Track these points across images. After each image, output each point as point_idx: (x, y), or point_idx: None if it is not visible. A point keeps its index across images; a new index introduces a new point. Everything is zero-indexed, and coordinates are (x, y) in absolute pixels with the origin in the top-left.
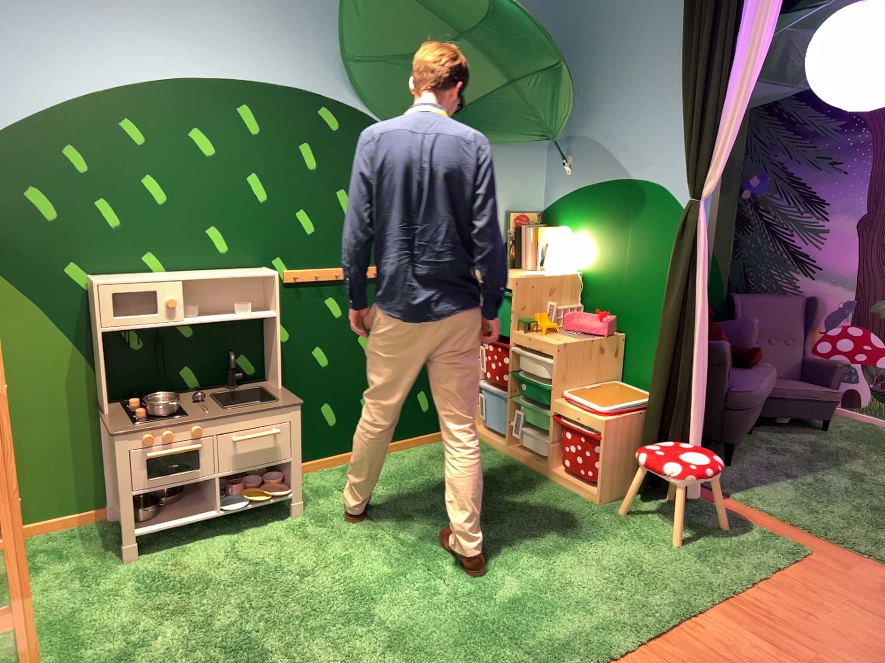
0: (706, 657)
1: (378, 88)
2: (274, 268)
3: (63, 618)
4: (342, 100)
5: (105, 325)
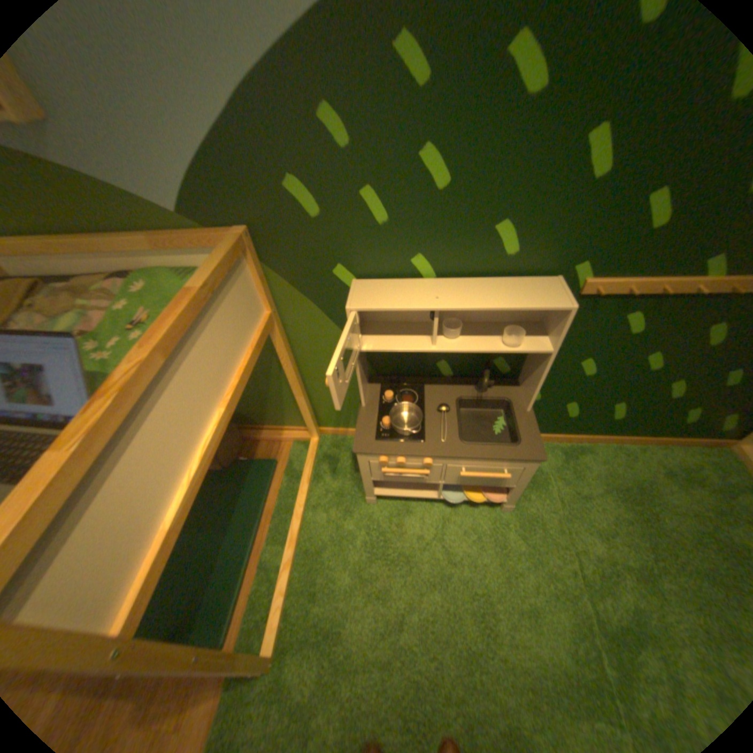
0: None
1: None
2: (575, 276)
3: (314, 552)
4: None
5: (359, 348)
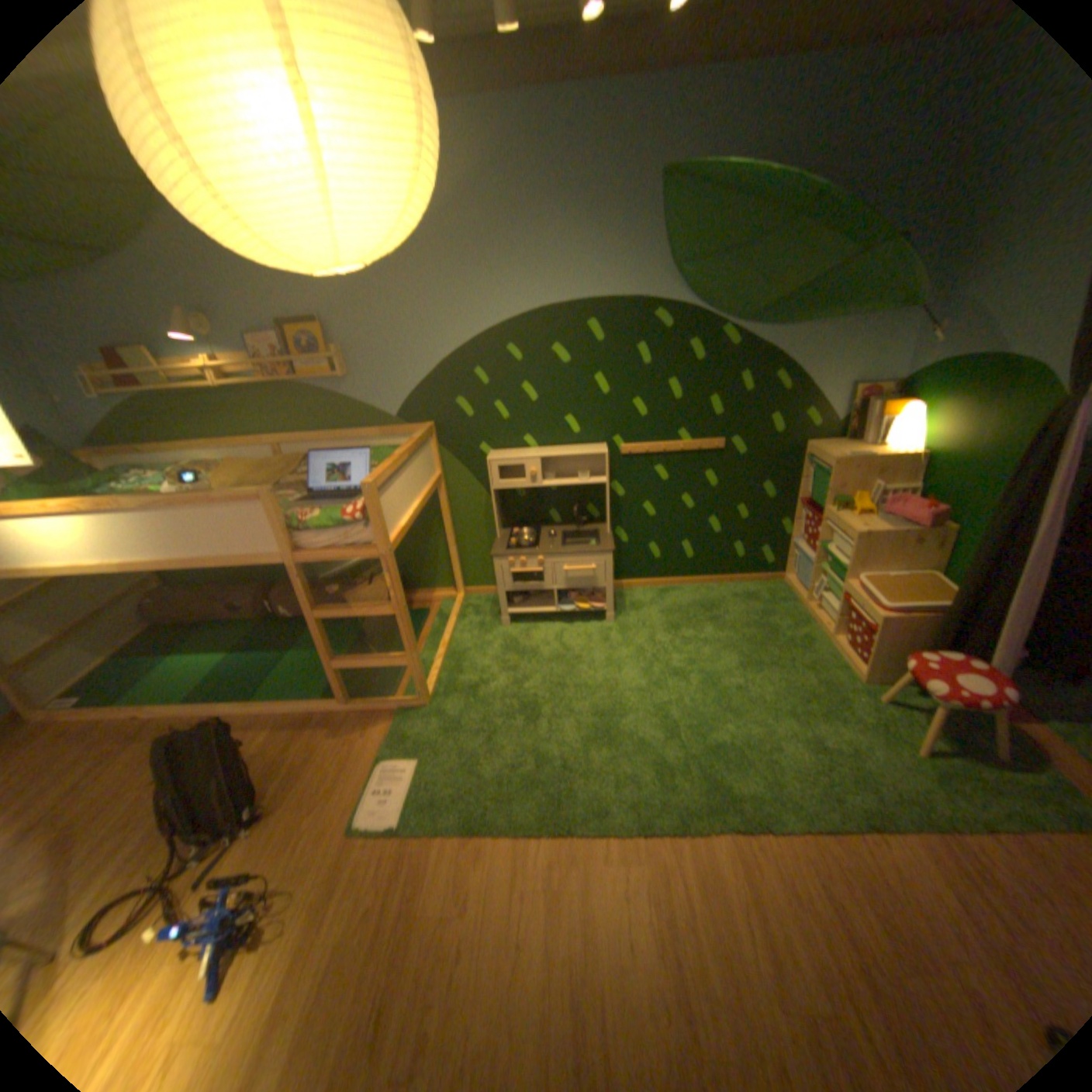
0: (869, 877)
1: (709, 284)
2: (613, 445)
3: (461, 653)
4: (676, 301)
5: (494, 487)
